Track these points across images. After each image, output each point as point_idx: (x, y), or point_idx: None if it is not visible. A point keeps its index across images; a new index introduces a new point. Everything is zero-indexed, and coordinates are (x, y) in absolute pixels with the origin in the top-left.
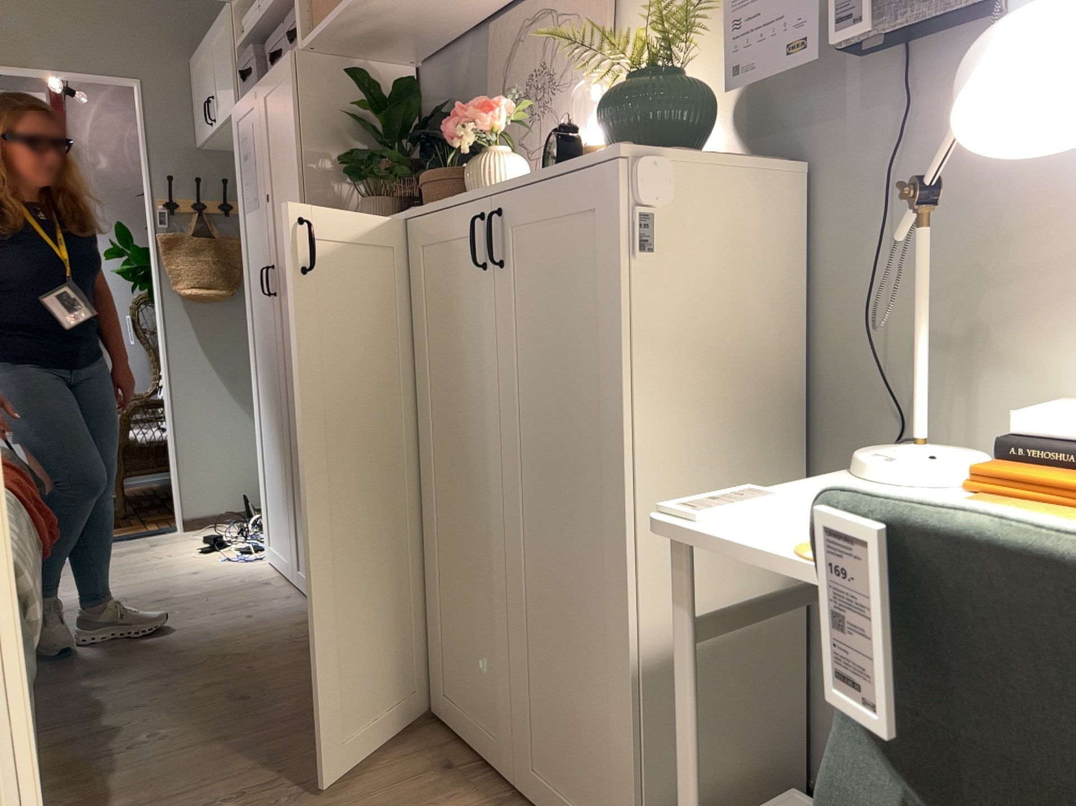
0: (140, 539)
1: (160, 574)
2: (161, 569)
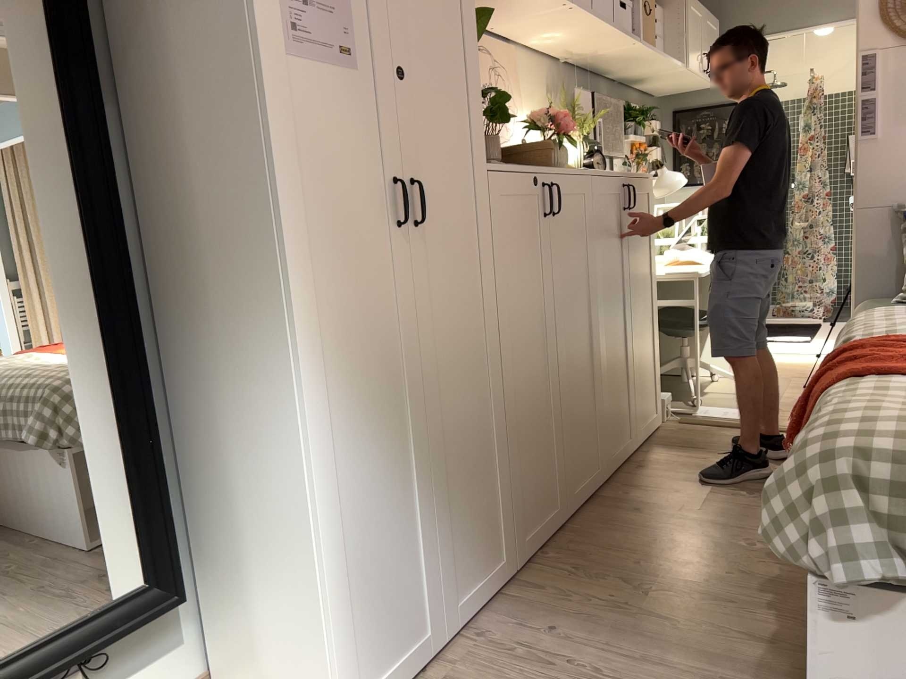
0: None
1: None
2: None
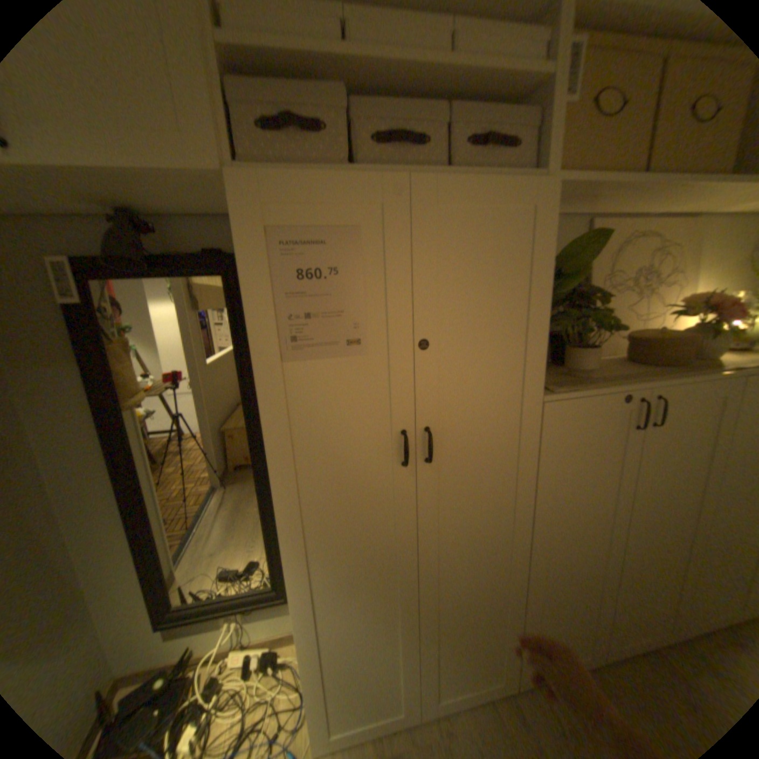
0: None
1: None
2: None
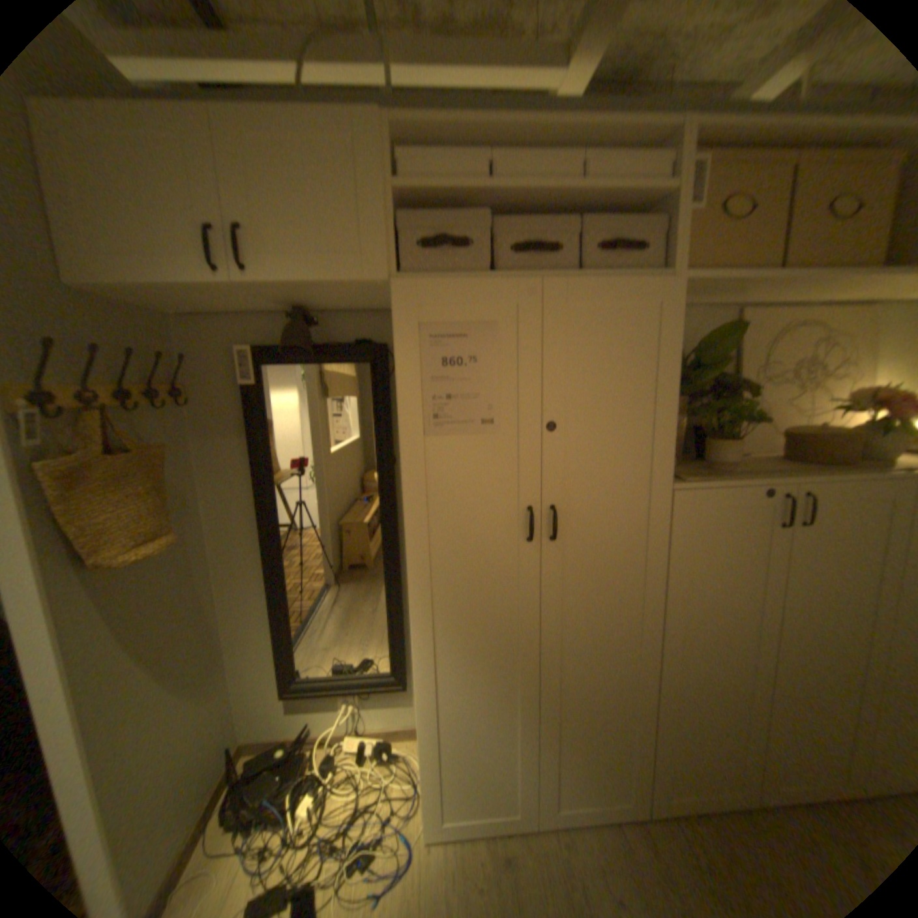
0: None
1: None
2: None
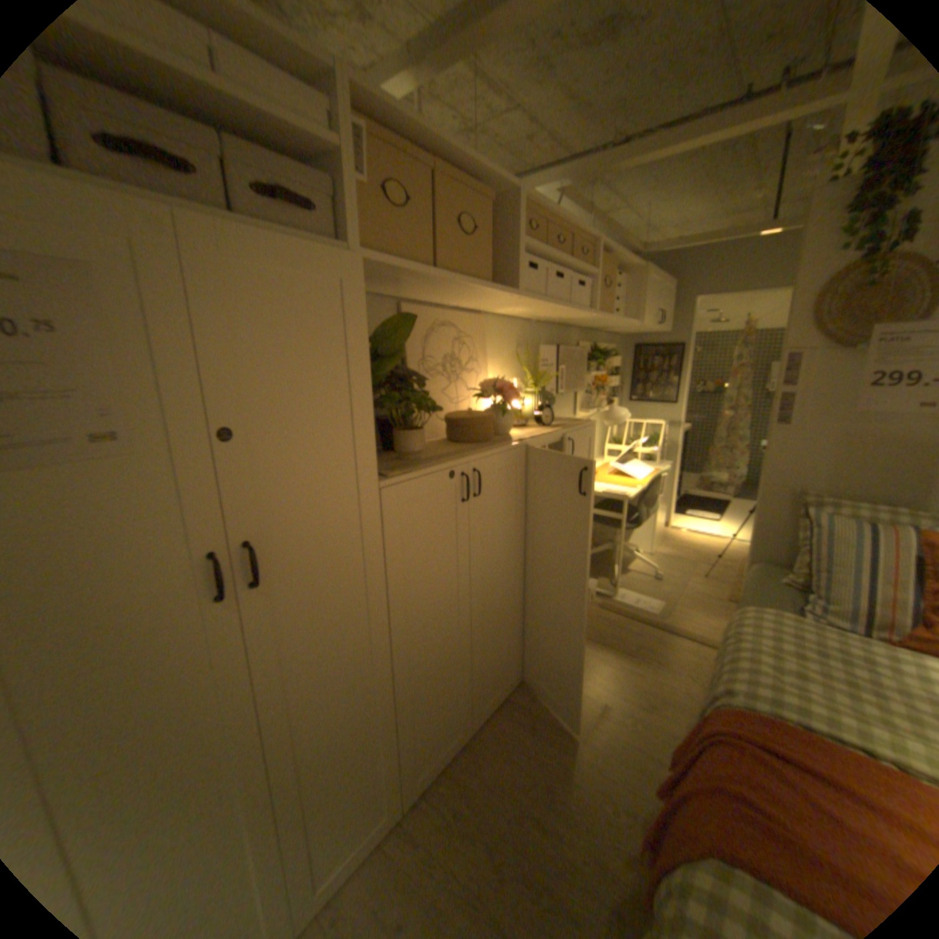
0: None
1: None
2: None
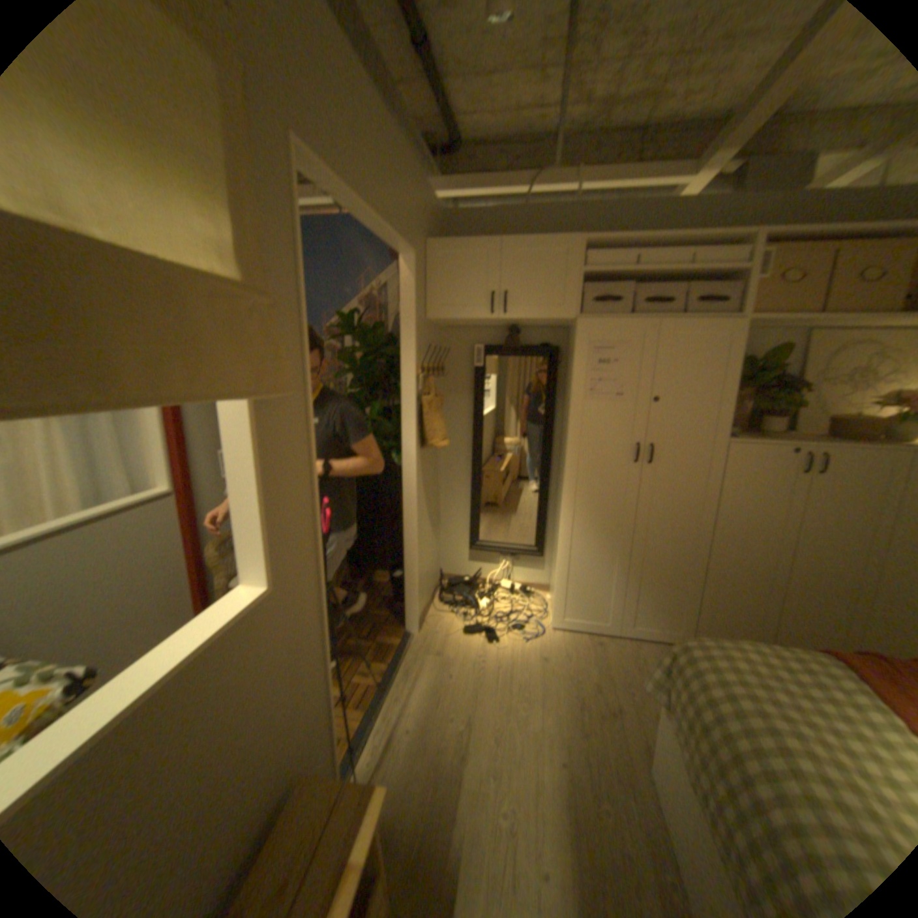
0: (410, 657)
1: (529, 674)
2: (516, 670)
